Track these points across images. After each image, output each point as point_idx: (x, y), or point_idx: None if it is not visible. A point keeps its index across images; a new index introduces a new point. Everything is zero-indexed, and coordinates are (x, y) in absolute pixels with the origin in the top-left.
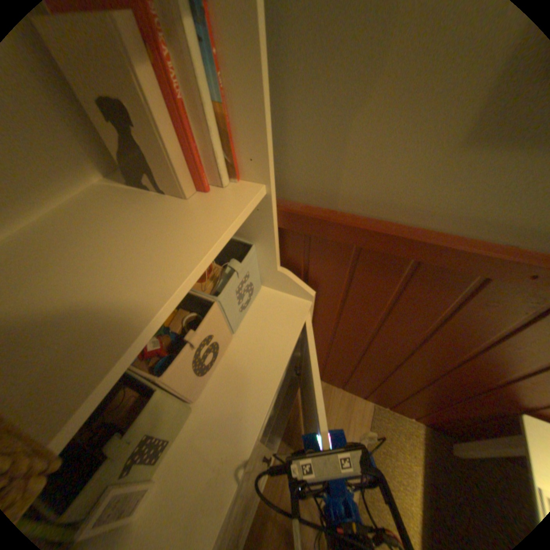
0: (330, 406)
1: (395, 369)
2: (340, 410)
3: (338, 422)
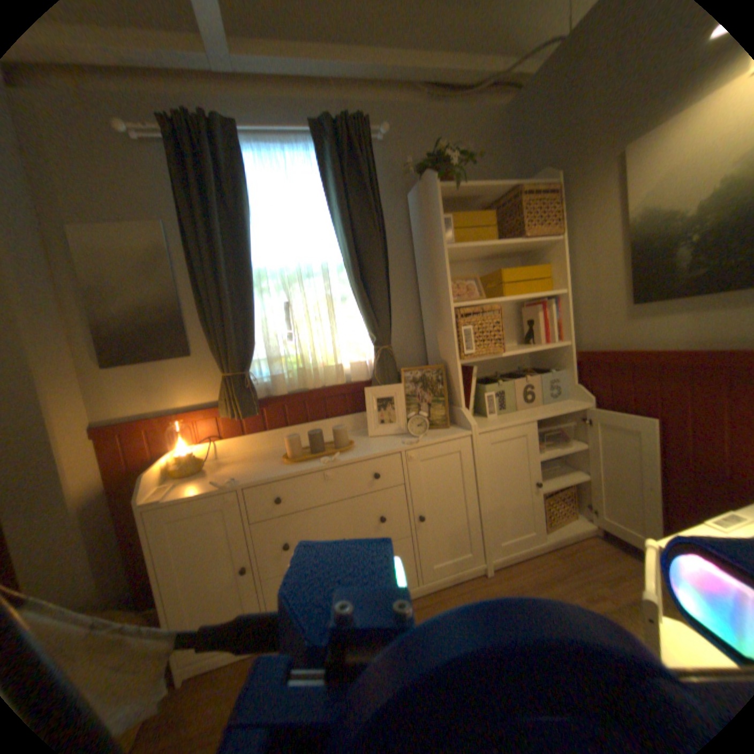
0: (621, 560)
1: (664, 481)
2: (632, 566)
3: (624, 570)
